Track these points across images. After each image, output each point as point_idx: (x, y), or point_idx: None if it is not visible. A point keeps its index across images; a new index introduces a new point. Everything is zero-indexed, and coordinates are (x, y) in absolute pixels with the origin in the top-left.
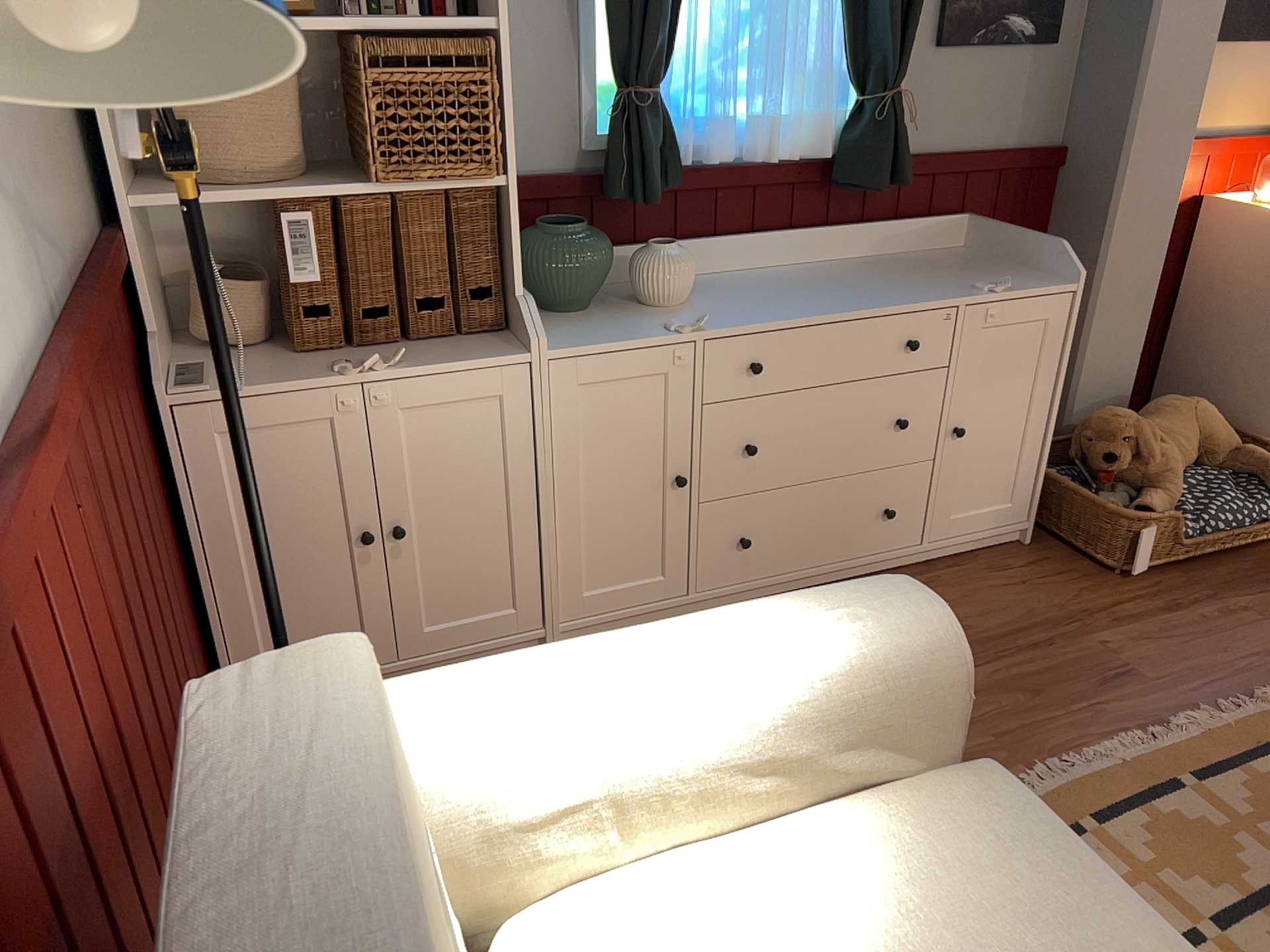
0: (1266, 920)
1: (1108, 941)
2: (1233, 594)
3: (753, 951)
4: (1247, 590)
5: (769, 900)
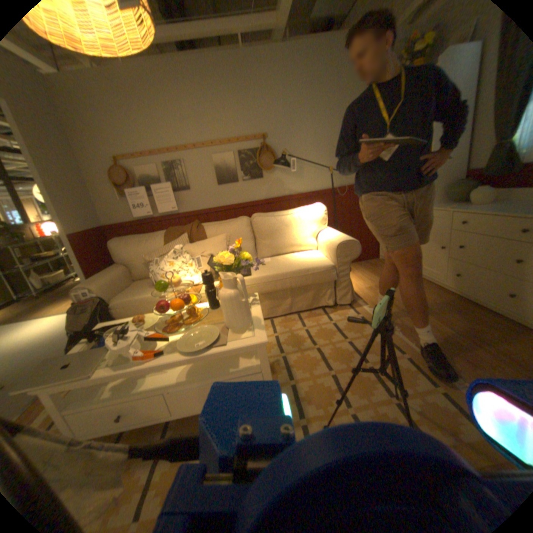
0: (354, 351)
1: (299, 265)
2: None
3: (304, 254)
4: None
5: (310, 254)
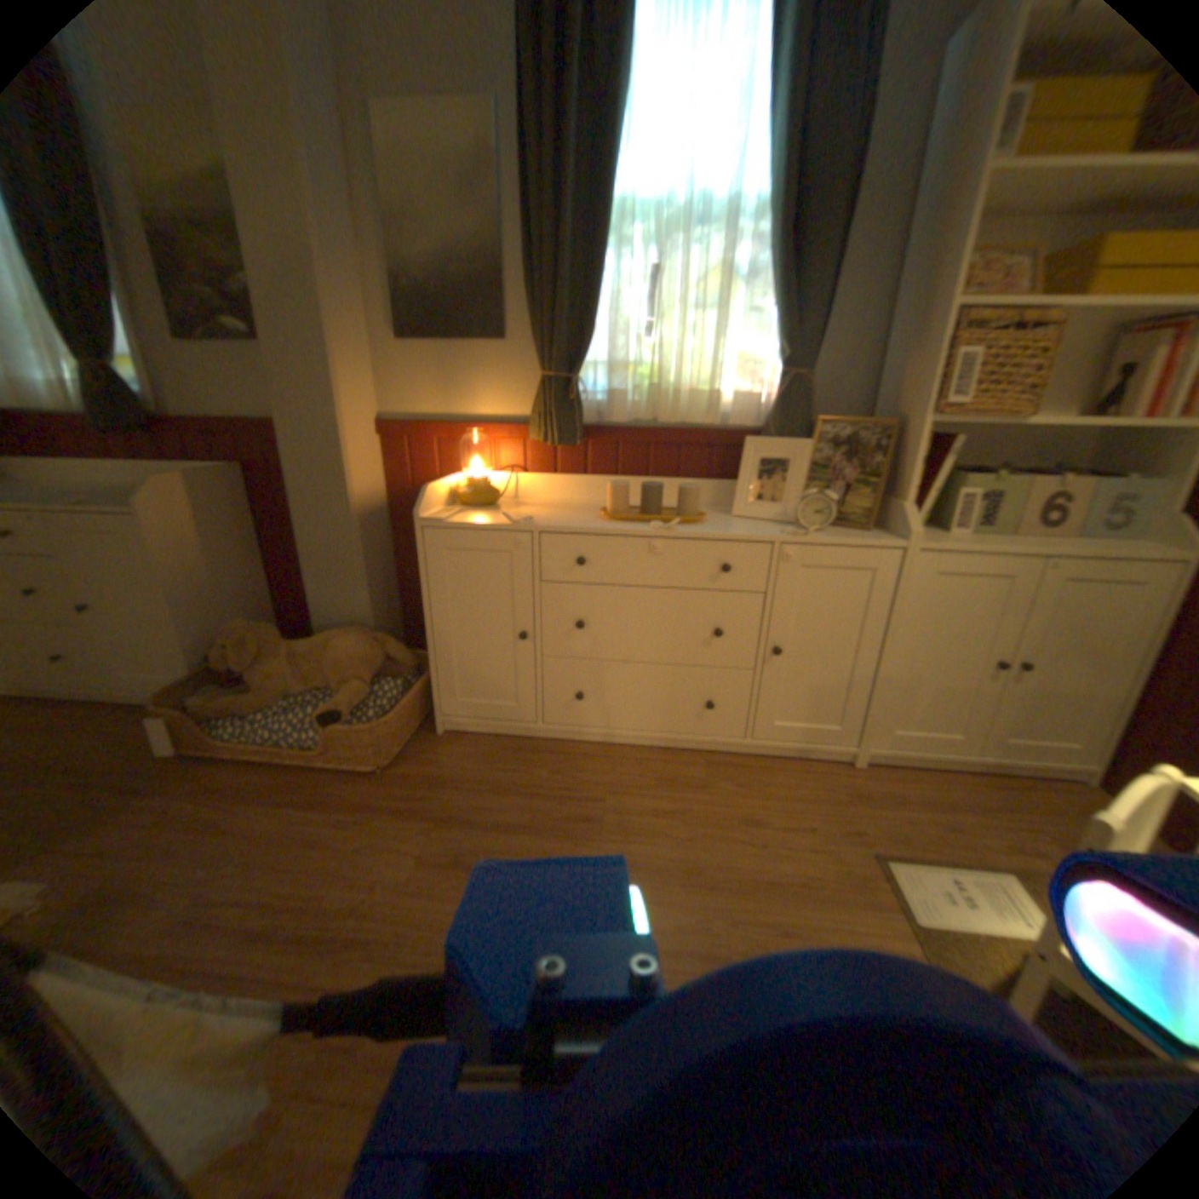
0: None
1: None
2: (193, 799)
3: None
4: (210, 800)
5: None
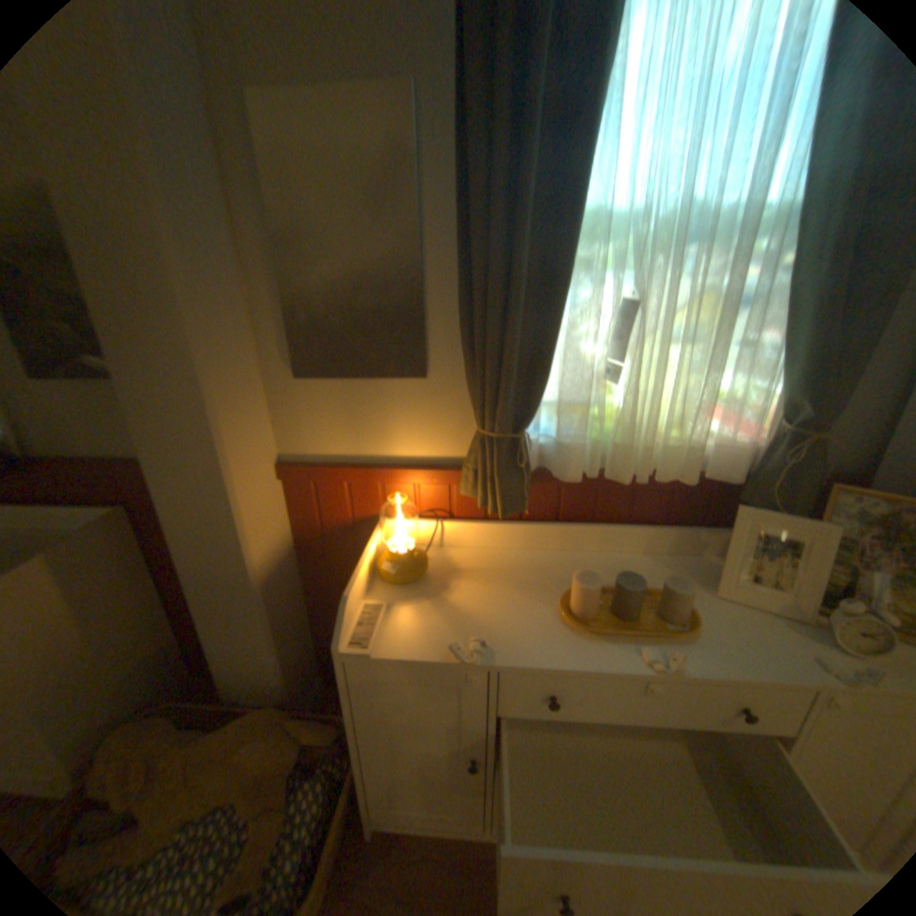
0: None
1: None
2: None
3: None
4: None
5: None
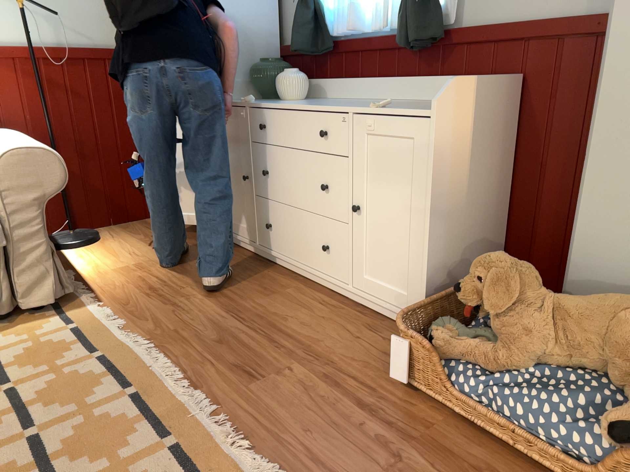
0: (10, 409)
1: None
2: (424, 451)
3: None
4: (442, 463)
5: None
